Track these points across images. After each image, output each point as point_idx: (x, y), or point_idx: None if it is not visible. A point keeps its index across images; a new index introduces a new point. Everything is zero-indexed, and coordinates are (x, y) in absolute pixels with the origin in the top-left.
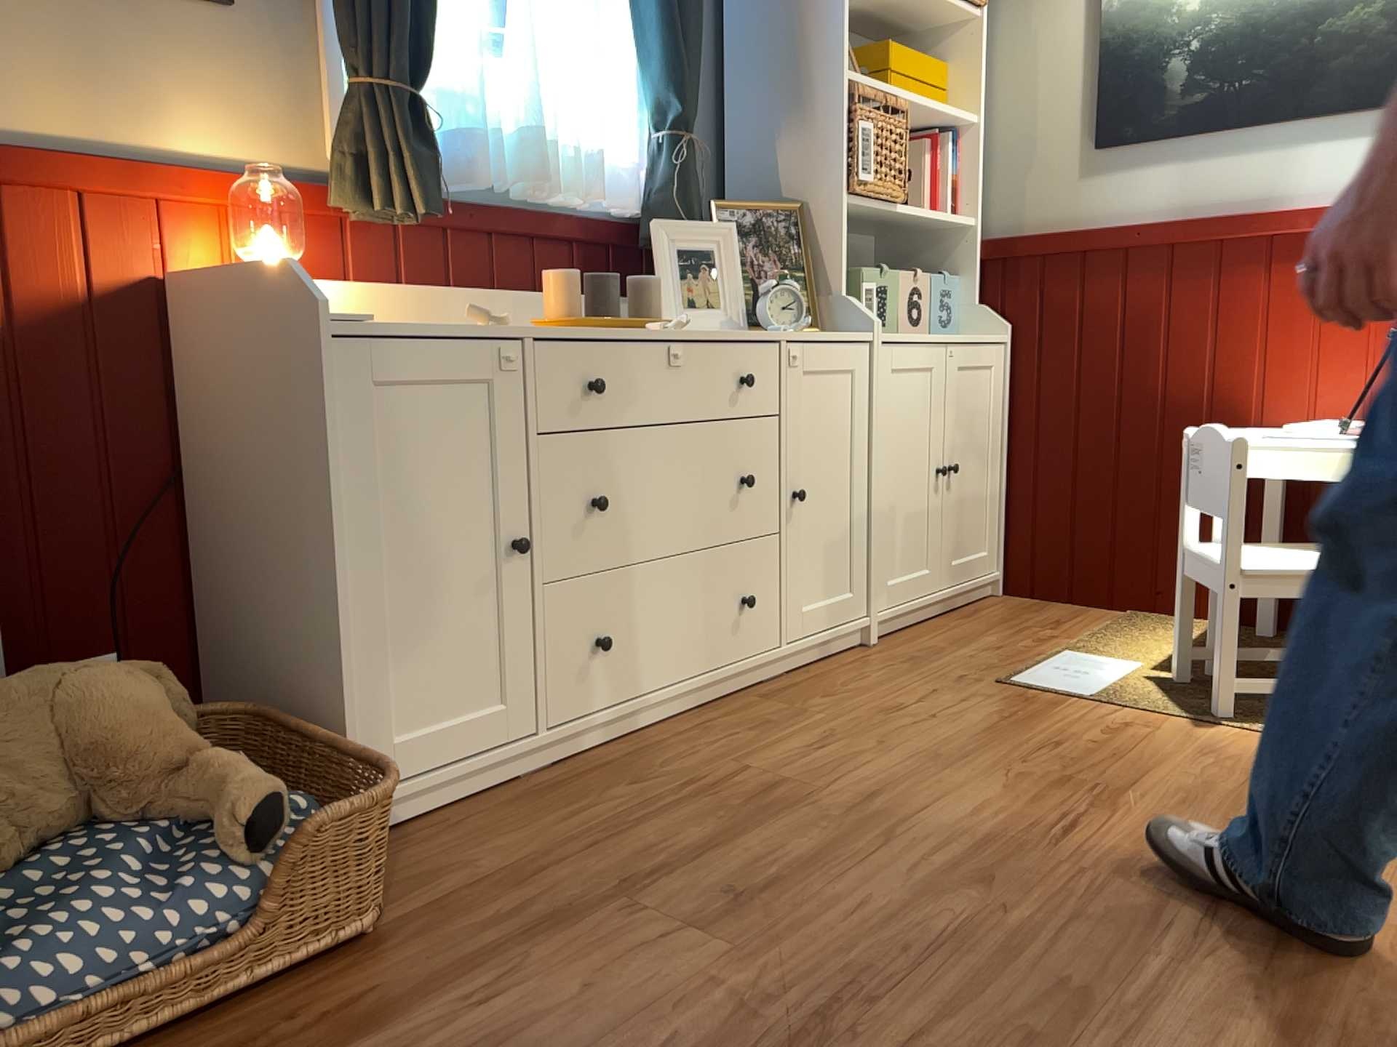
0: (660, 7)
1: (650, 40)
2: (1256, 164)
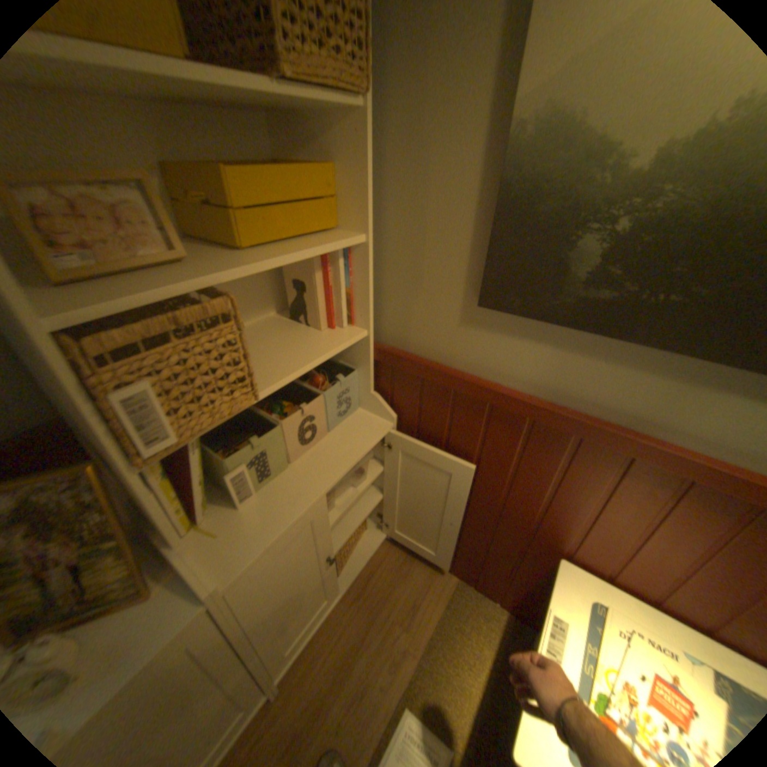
0: None
1: None
2: (653, 384)
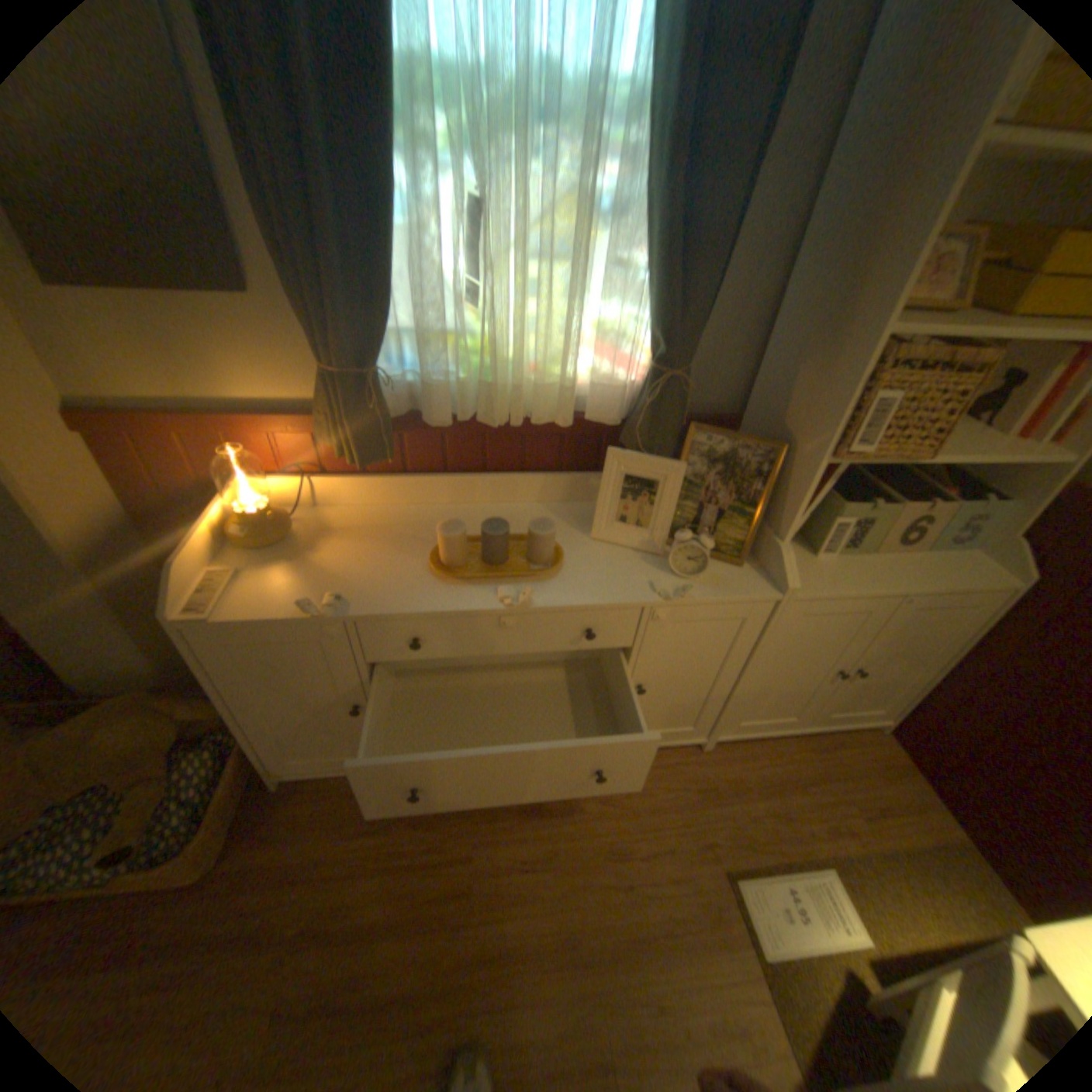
0: (661, 242)
1: (654, 271)
2: None
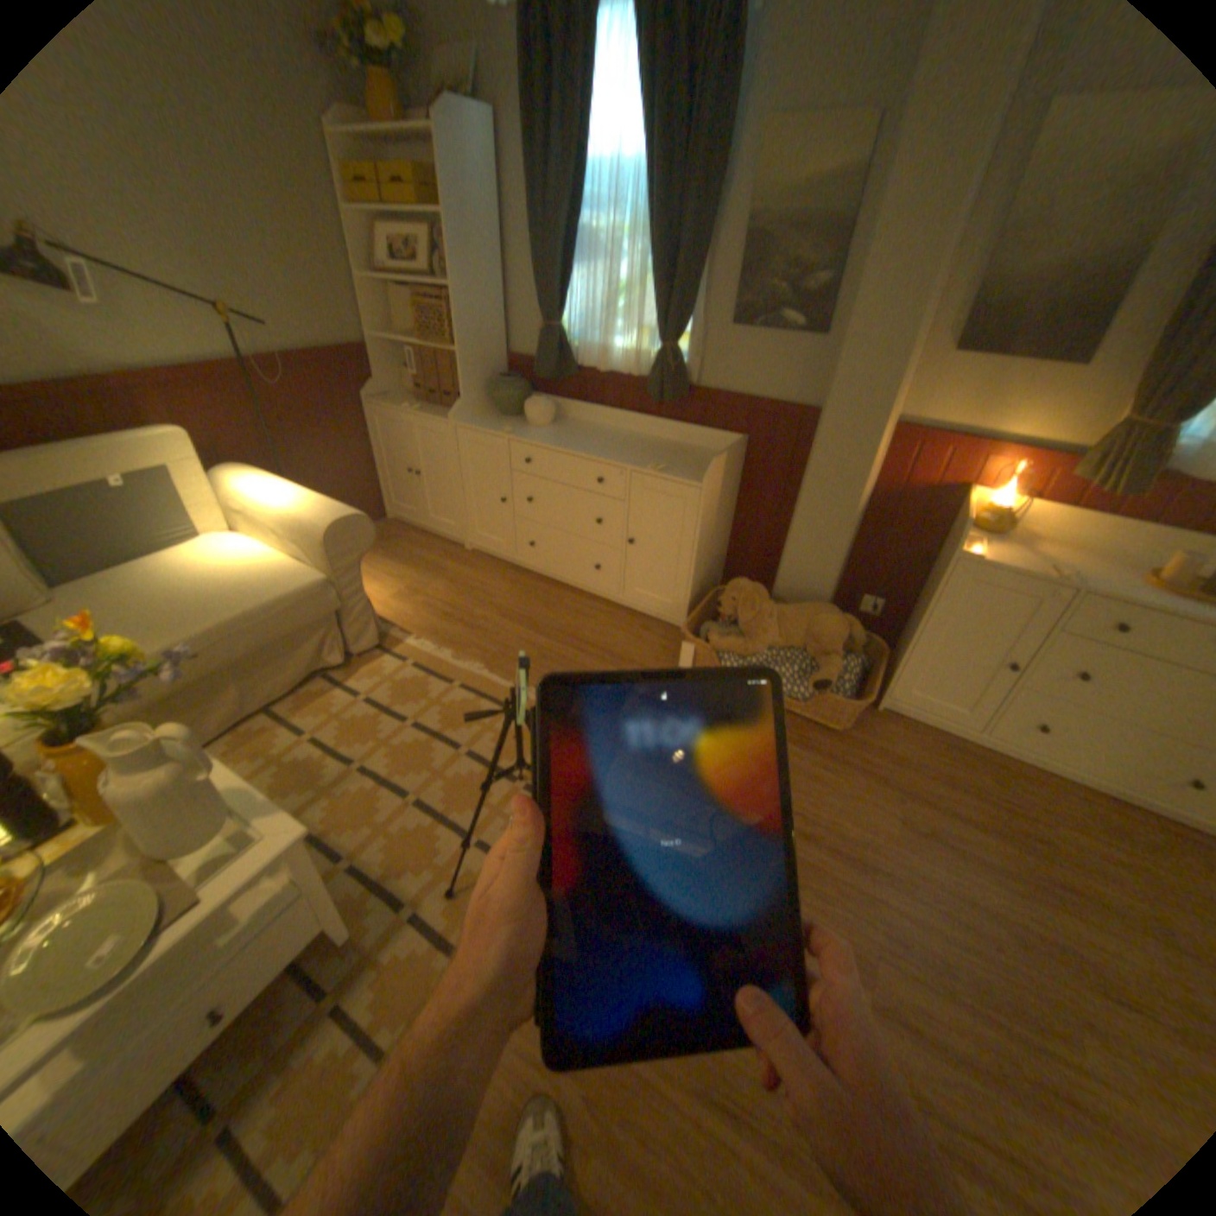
0: None
1: None
2: None
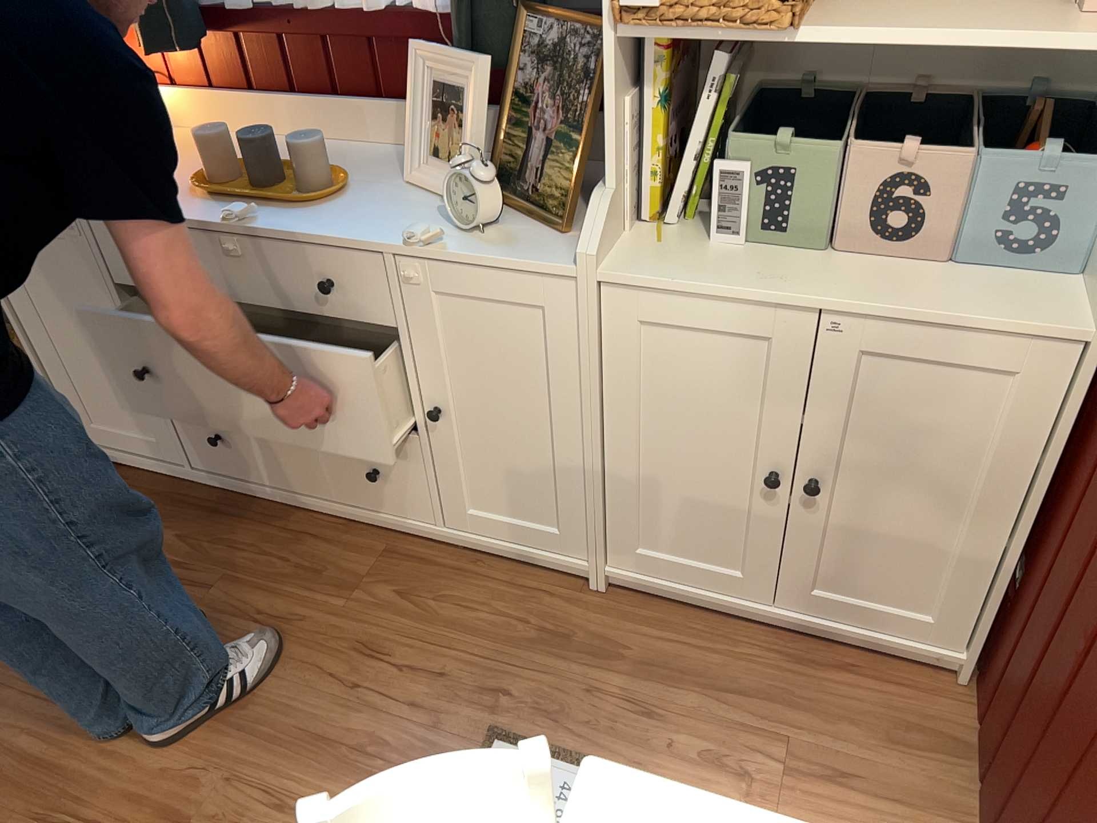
0: None
1: None
2: None
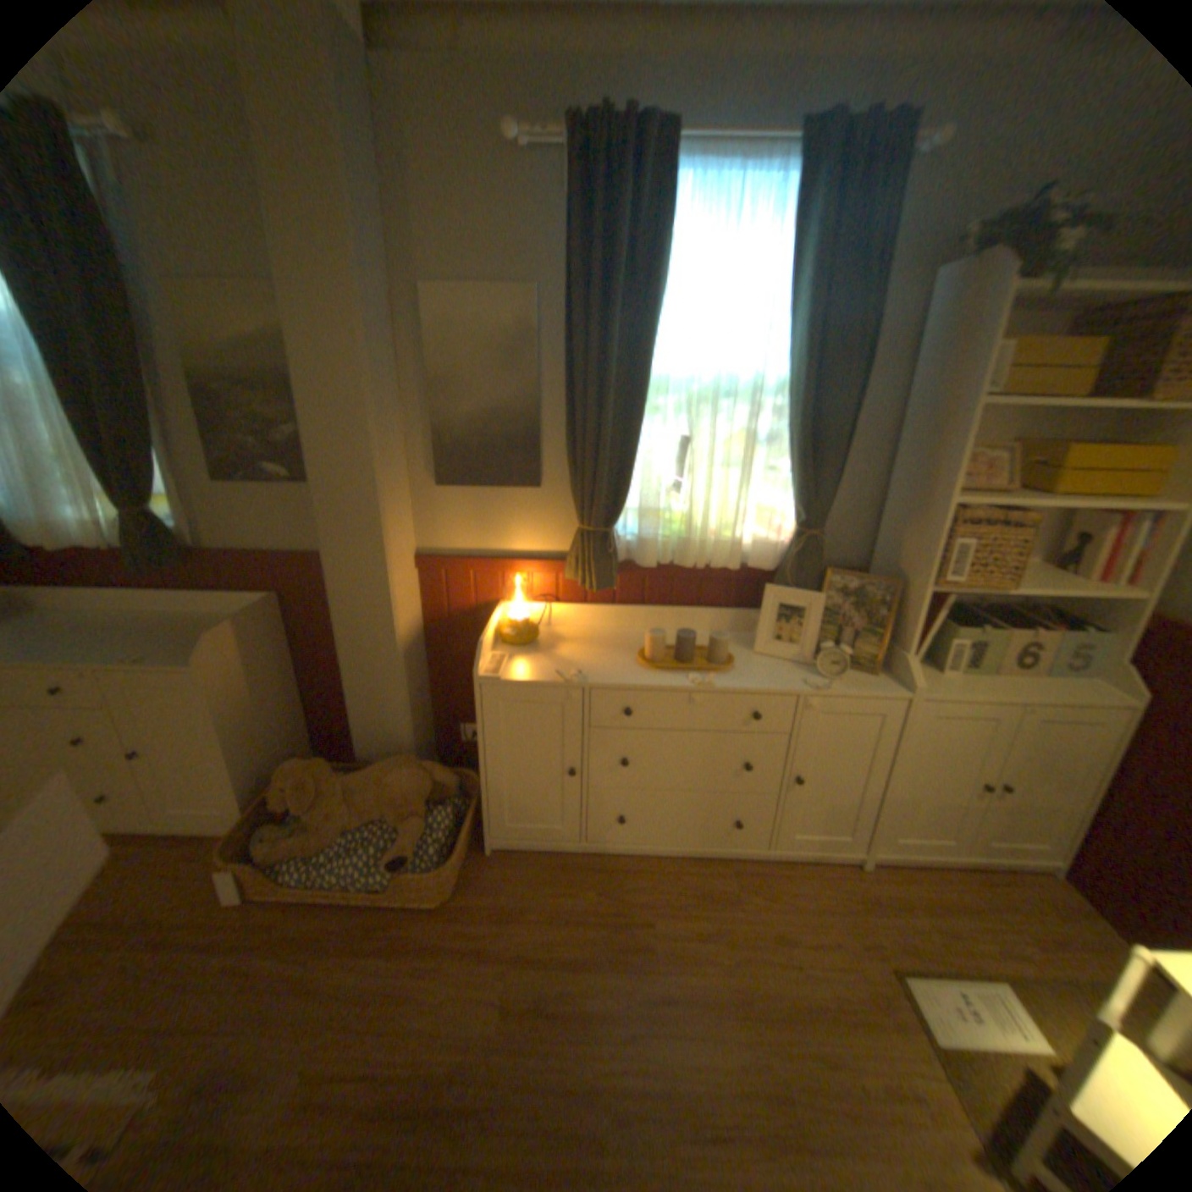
0: (798, 455)
1: (795, 472)
2: None
